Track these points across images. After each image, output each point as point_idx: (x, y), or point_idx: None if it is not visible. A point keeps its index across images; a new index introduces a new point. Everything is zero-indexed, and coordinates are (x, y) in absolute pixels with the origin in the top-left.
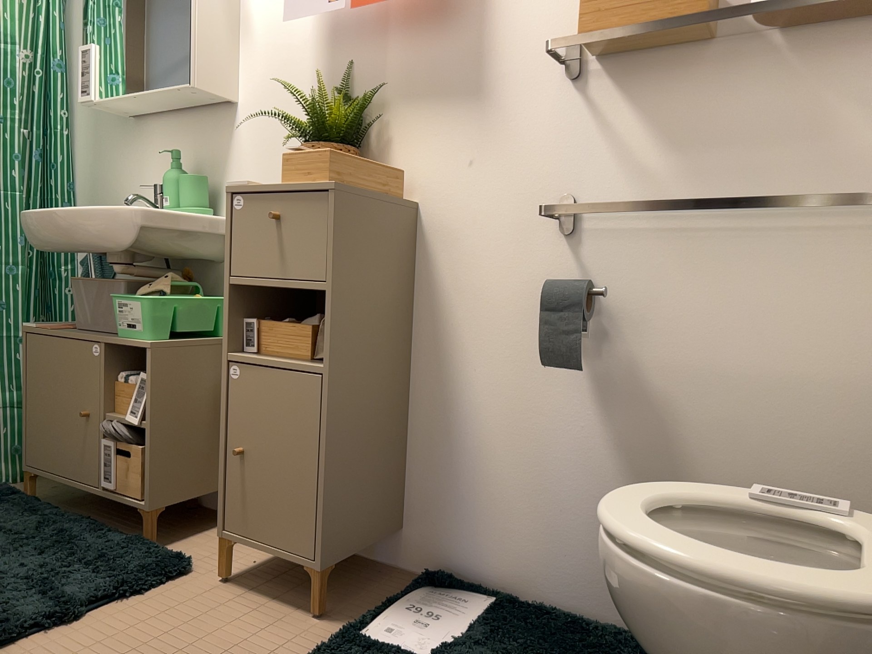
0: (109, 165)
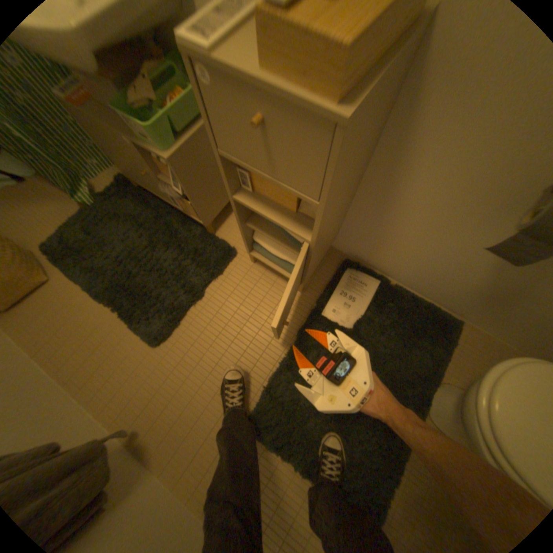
0: None
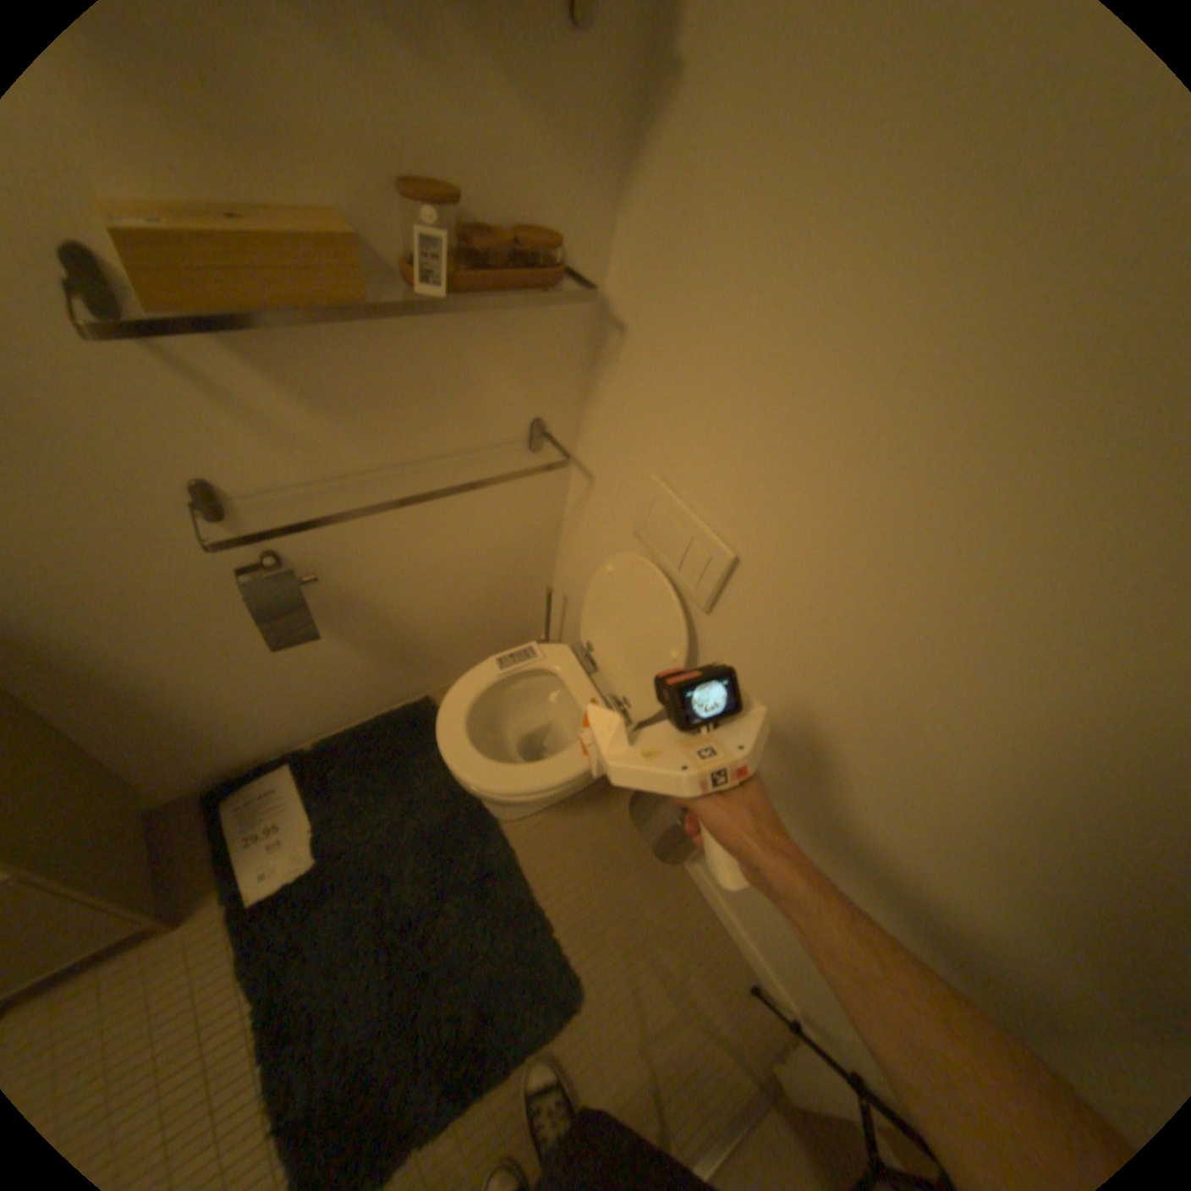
0: None
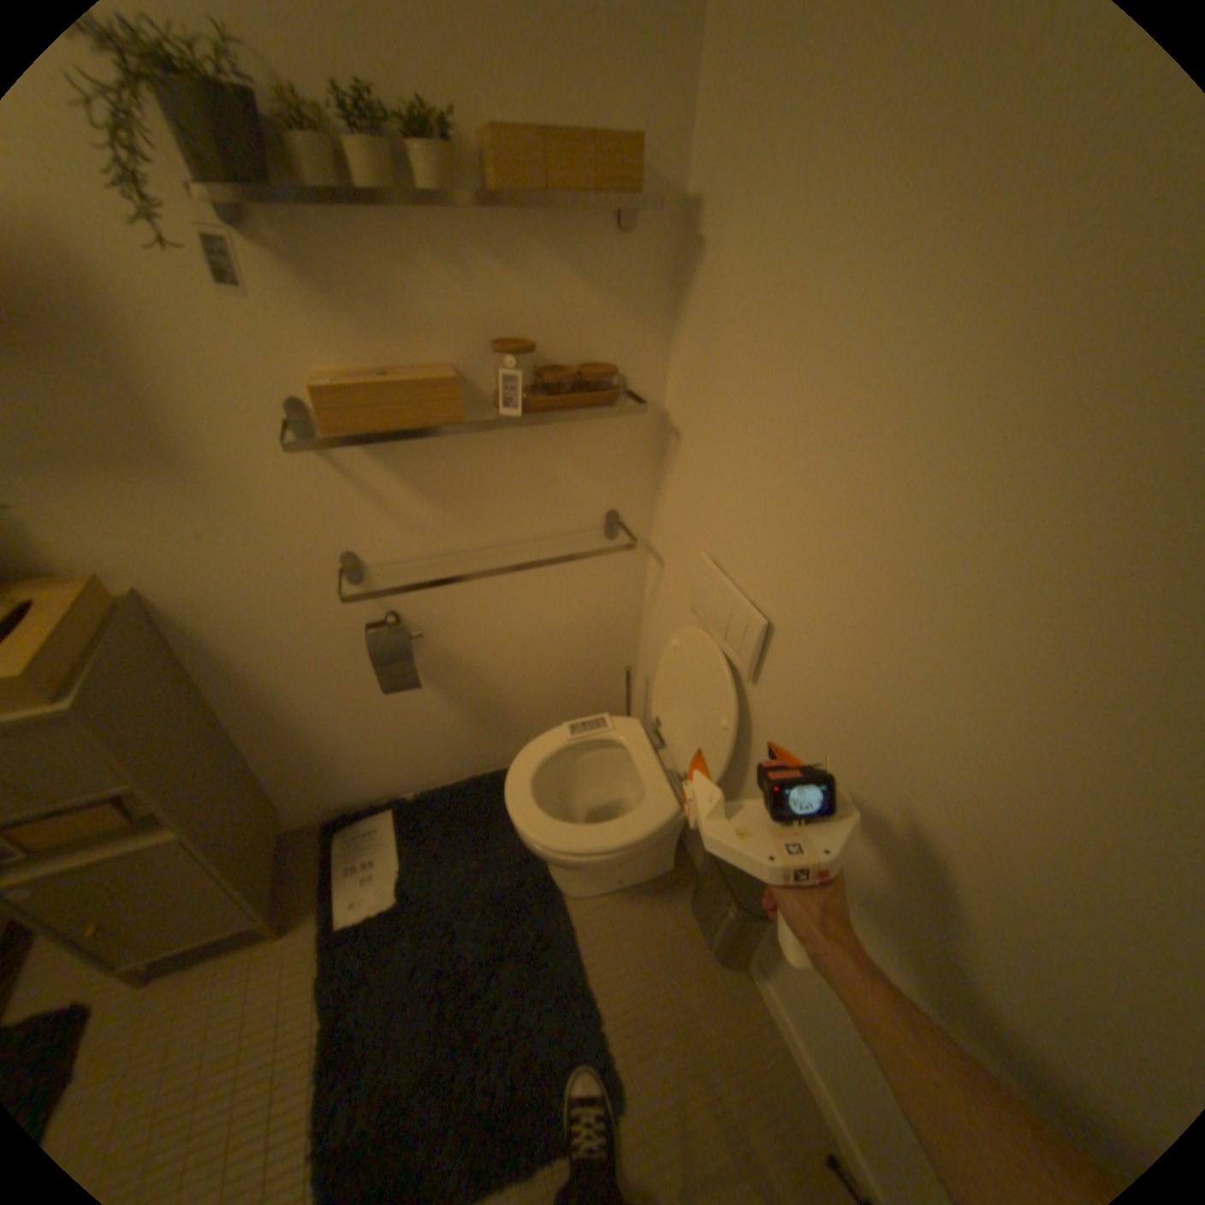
0: None
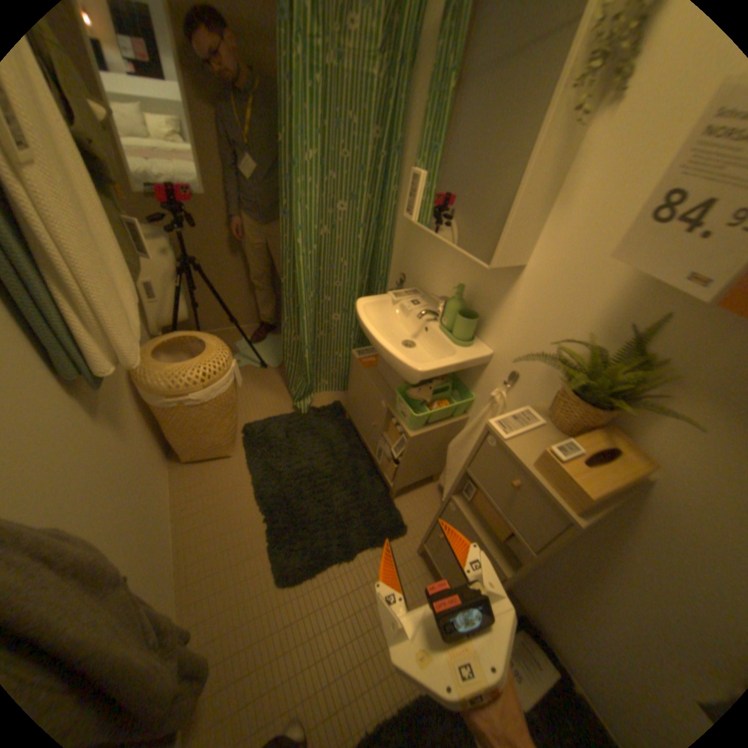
0: (416, 242)
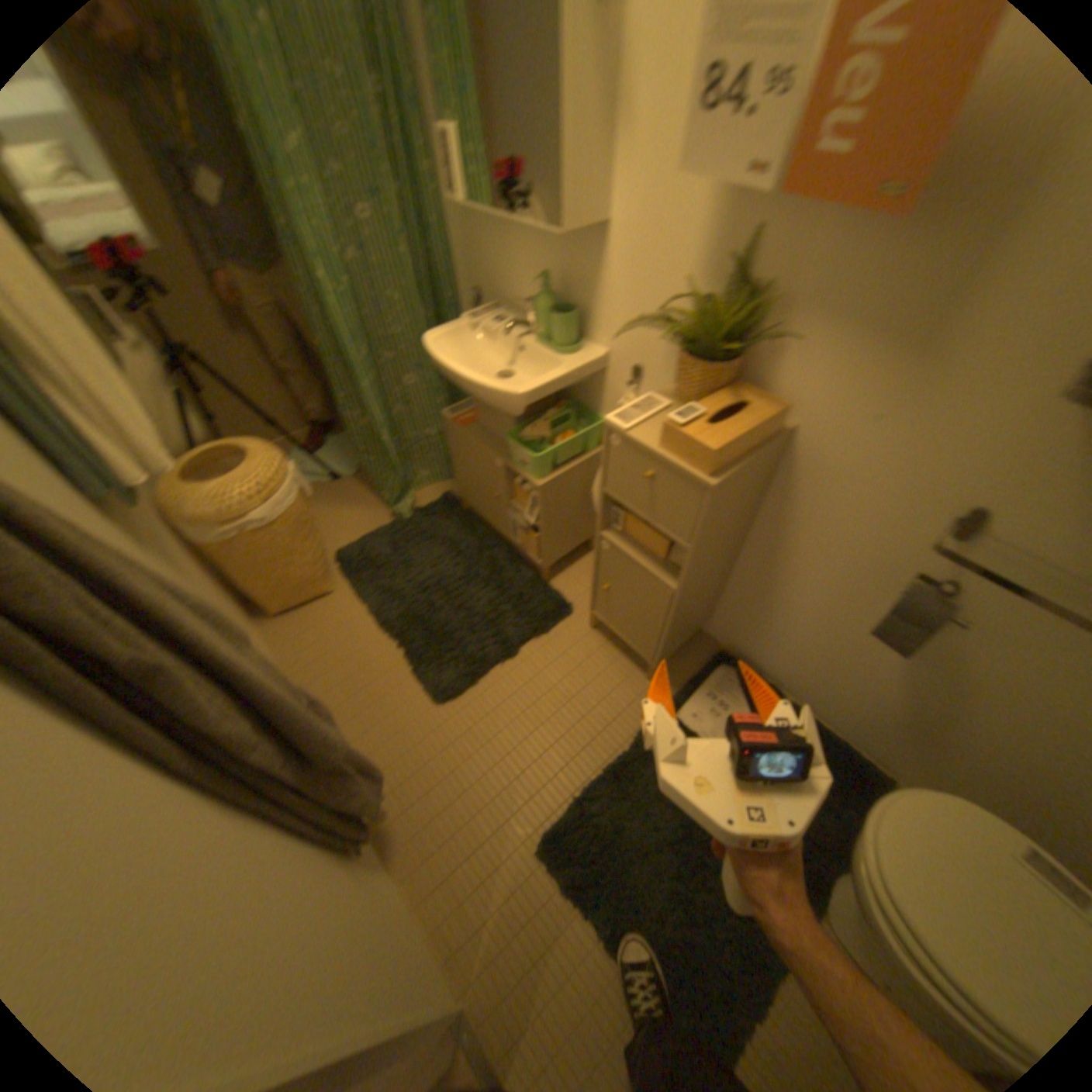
0: (481, 236)
